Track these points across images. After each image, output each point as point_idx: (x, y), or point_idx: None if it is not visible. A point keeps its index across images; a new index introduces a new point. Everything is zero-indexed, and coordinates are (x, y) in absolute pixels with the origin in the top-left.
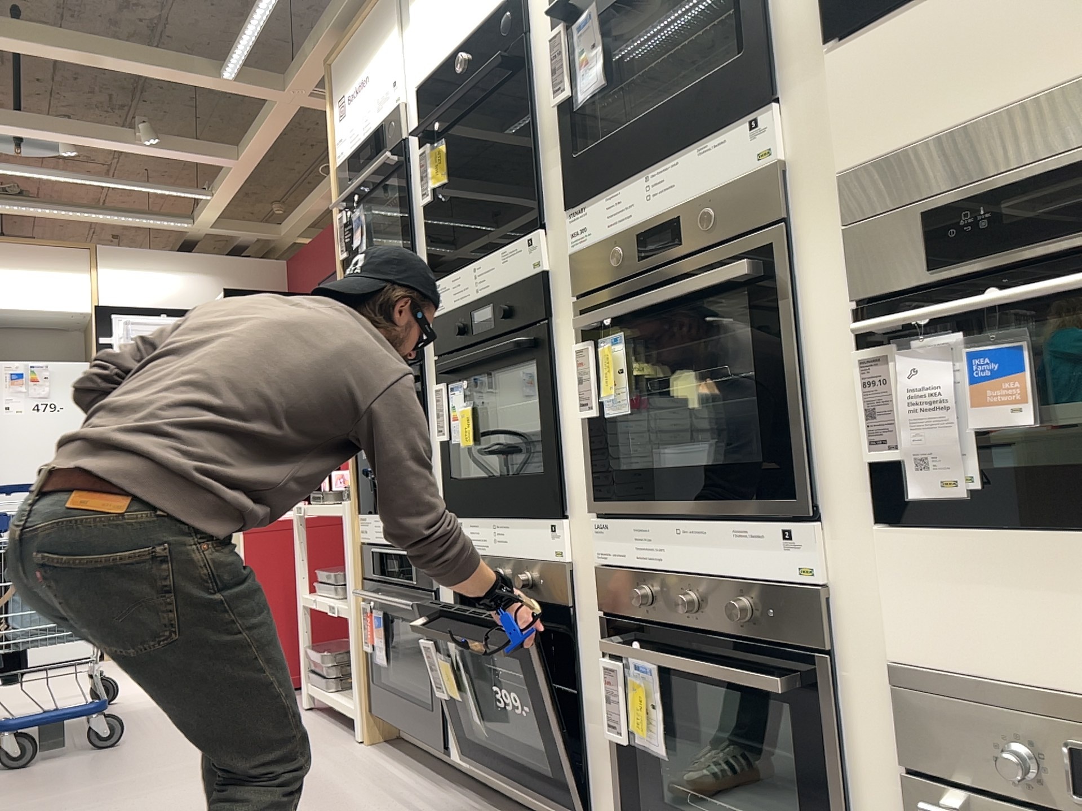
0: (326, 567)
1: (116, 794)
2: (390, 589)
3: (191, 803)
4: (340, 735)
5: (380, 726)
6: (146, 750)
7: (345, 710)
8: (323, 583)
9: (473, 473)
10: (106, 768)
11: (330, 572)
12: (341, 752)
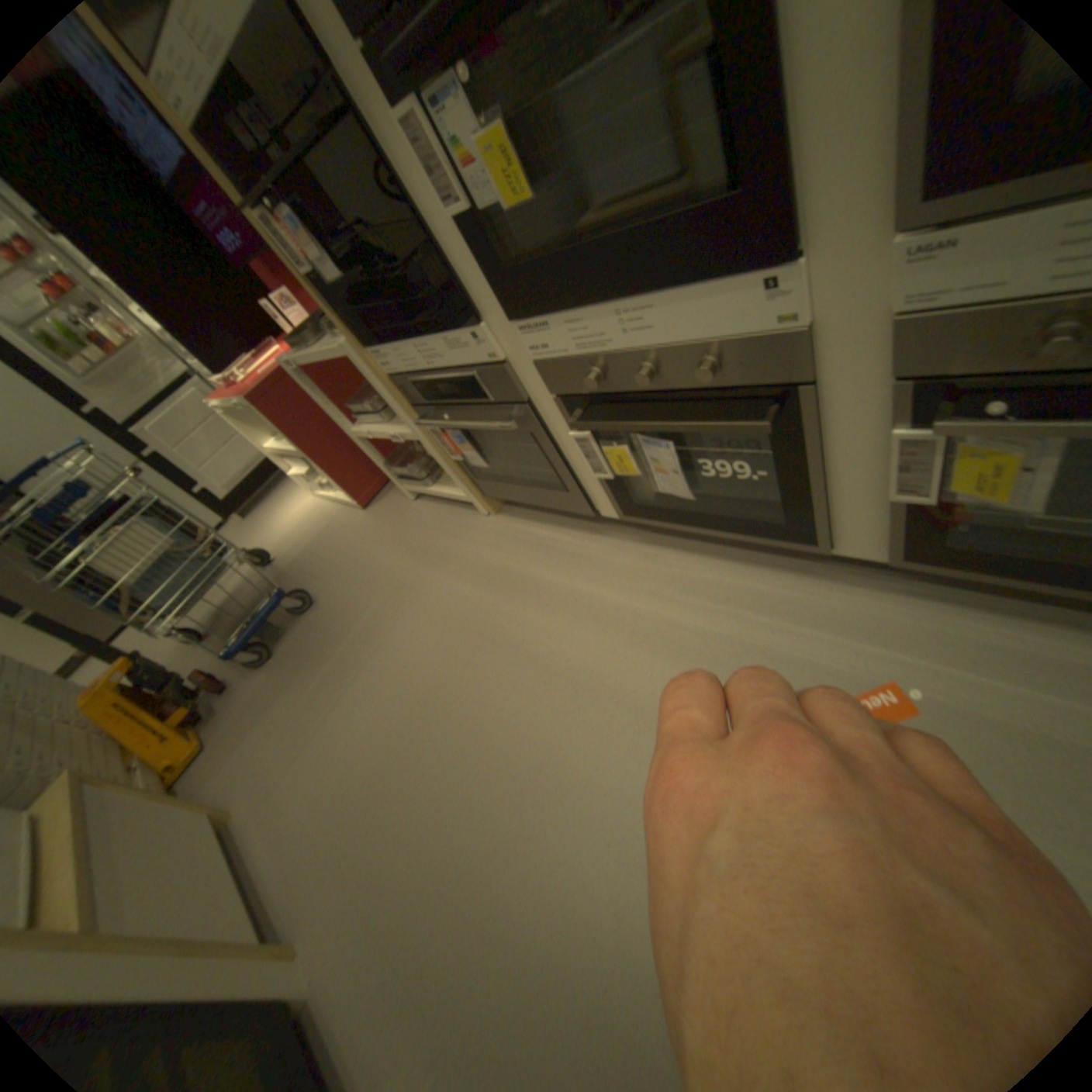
0: (351, 397)
1: (358, 655)
2: (456, 409)
3: (421, 640)
4: (465, 515)
5: (496, 498)
6: (338, 599)
7: (457, 498)
8: (363, 415)
9: (519, 240)
10: (326, 631)
11: (361, 401)
12: (483, 532)
